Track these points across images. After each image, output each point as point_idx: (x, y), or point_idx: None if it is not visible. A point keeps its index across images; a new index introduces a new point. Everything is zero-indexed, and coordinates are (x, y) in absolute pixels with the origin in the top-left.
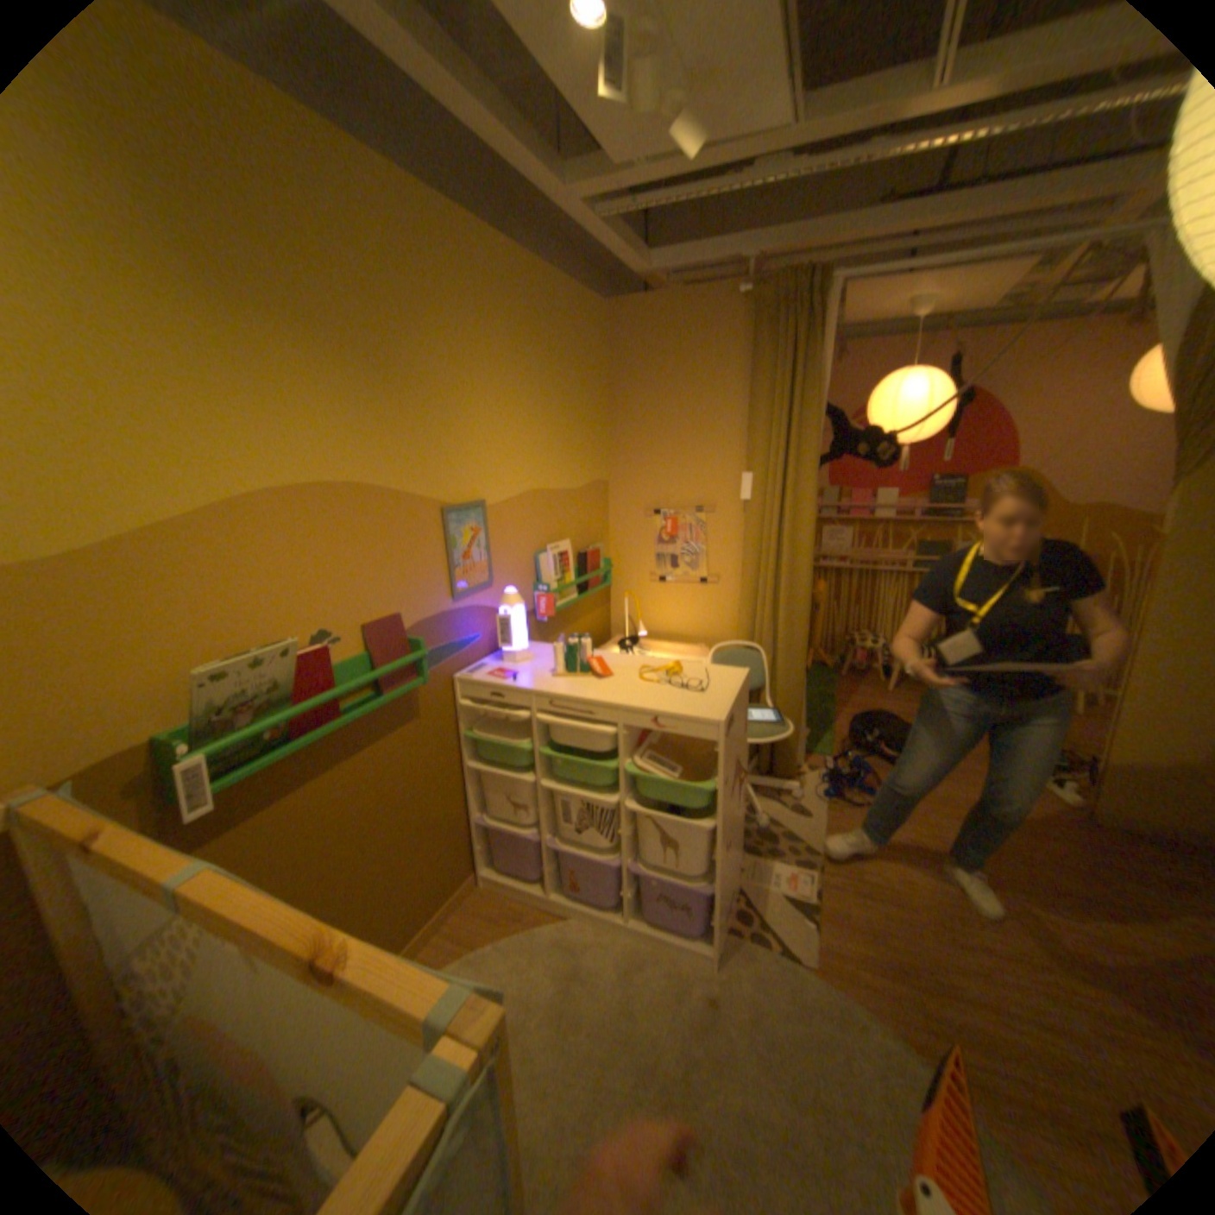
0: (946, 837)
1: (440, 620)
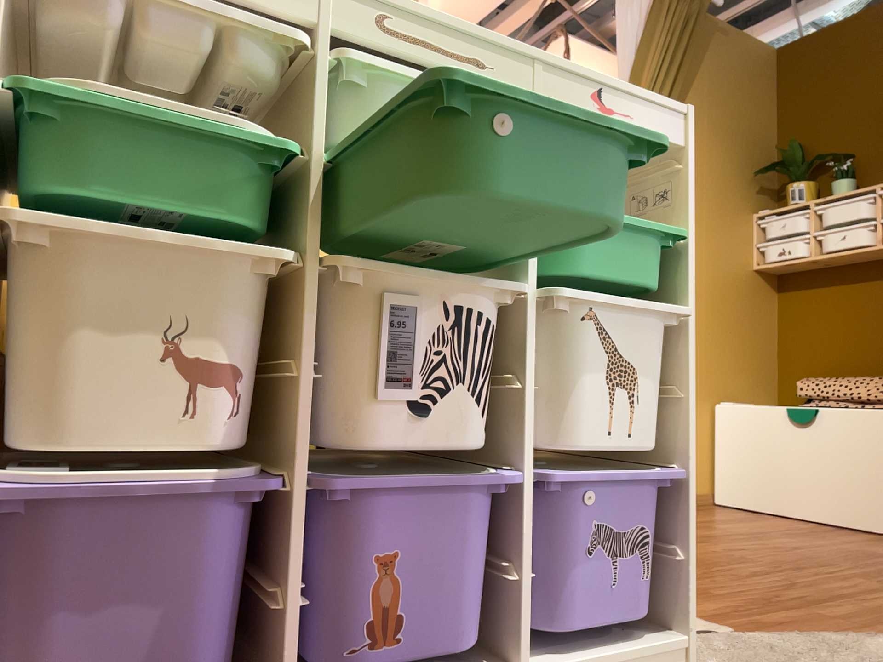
0: None
1: None
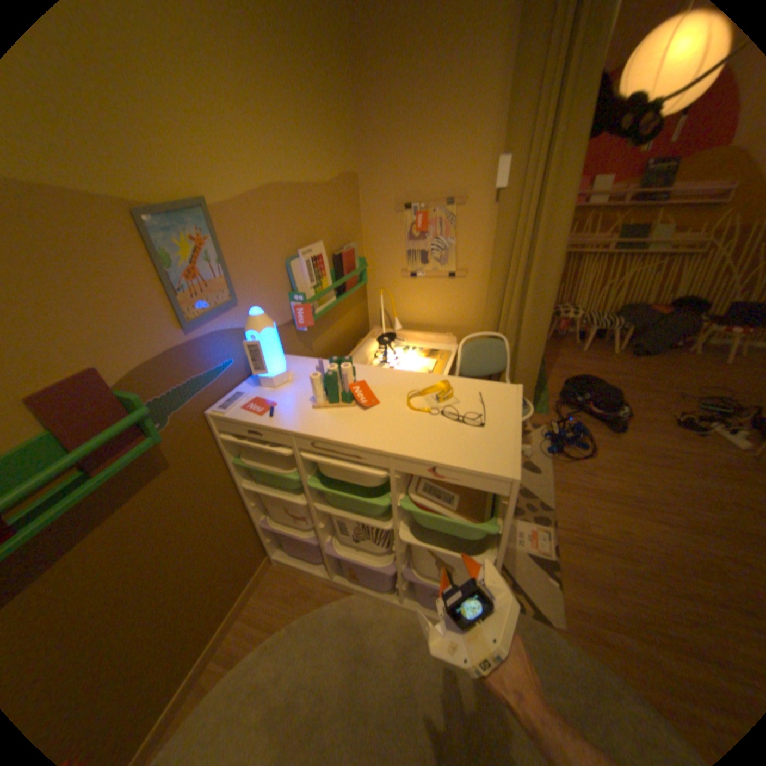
0: (649, 485)
1: (170, 357)
